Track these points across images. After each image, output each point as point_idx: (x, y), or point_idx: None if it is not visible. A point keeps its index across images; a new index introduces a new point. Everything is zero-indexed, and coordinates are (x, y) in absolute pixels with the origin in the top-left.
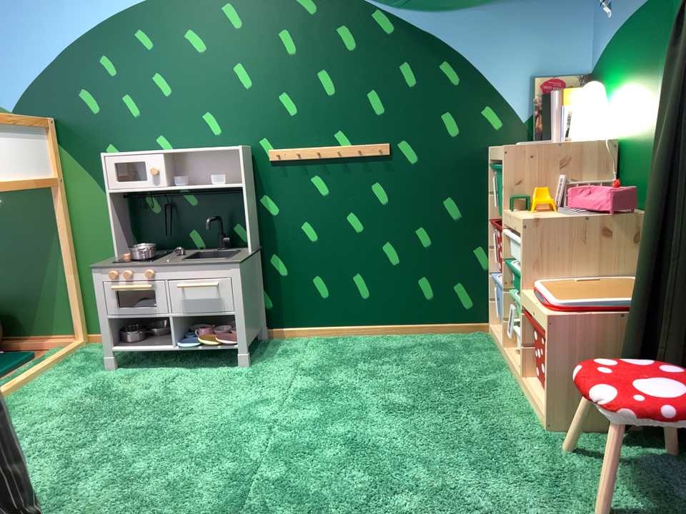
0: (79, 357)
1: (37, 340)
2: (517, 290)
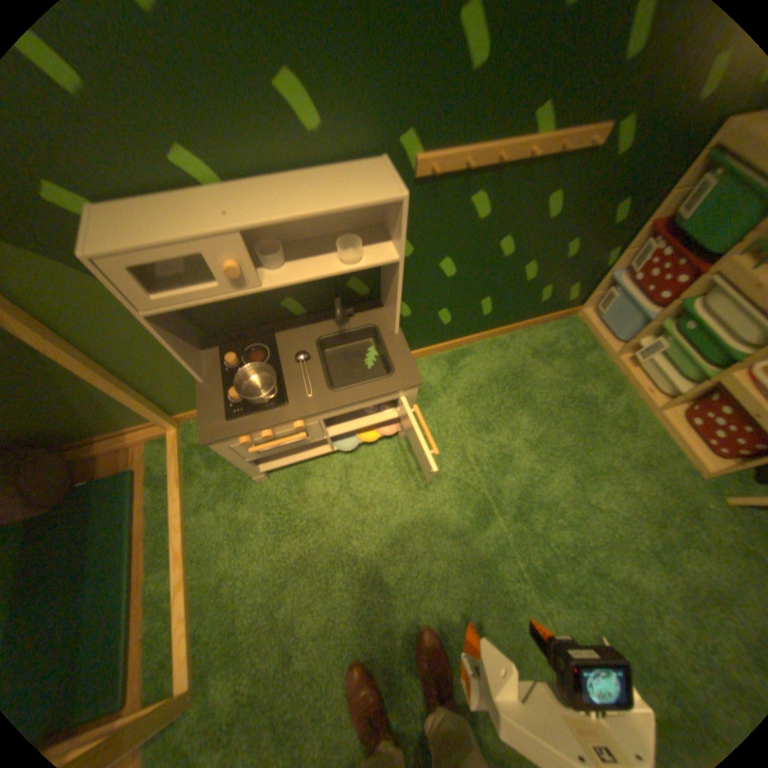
0: (198, 459)
1: (107, 438)
2: (705, 353)
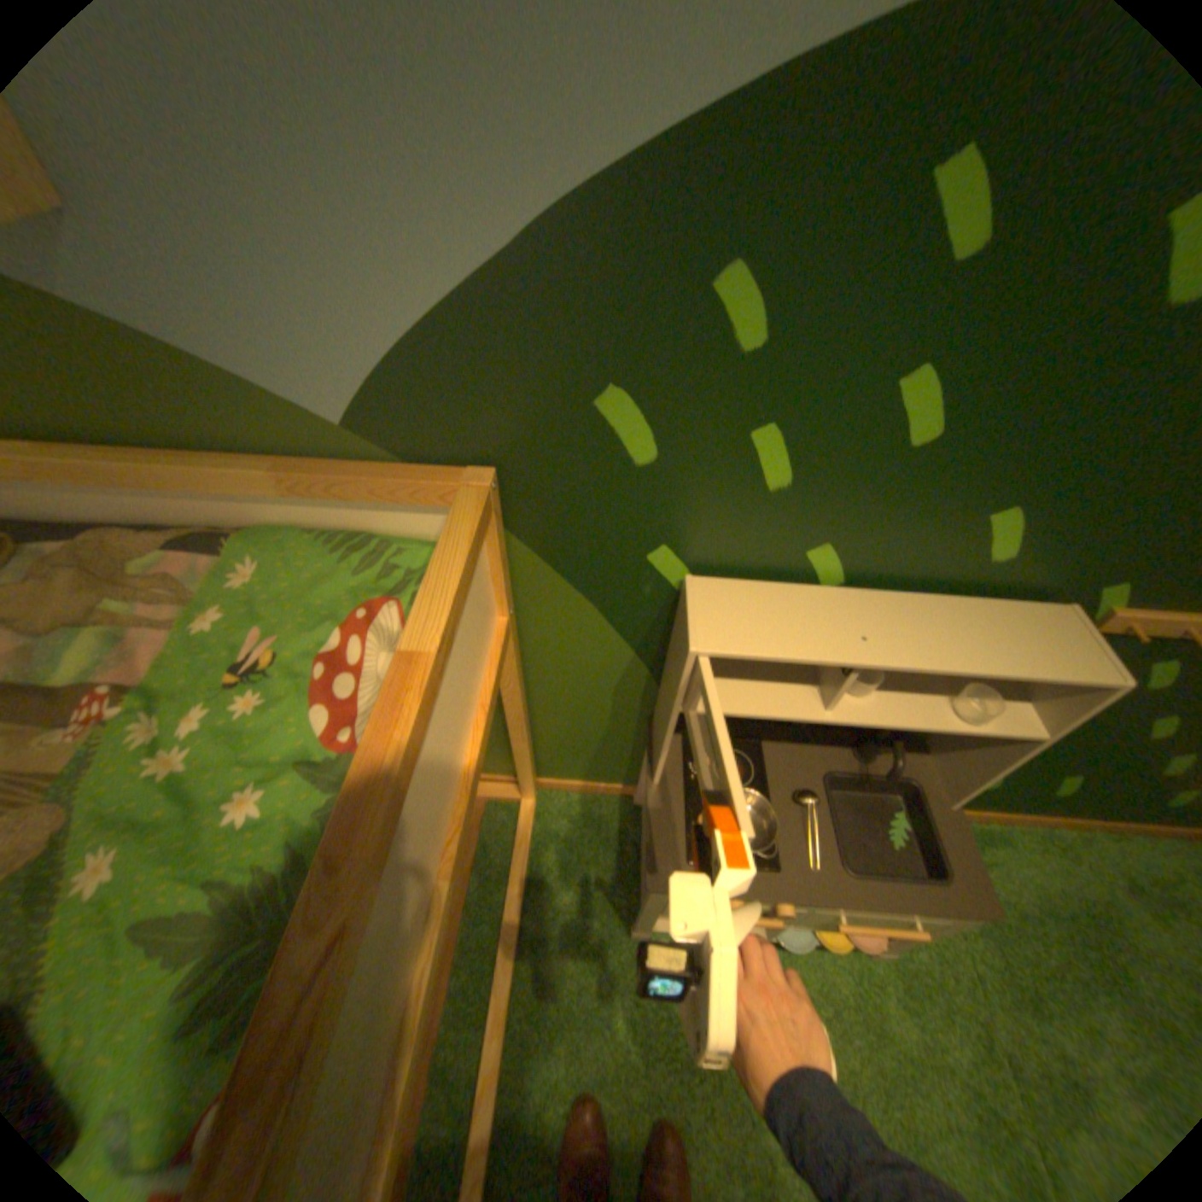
0: (552, 860)
1: None
2: None
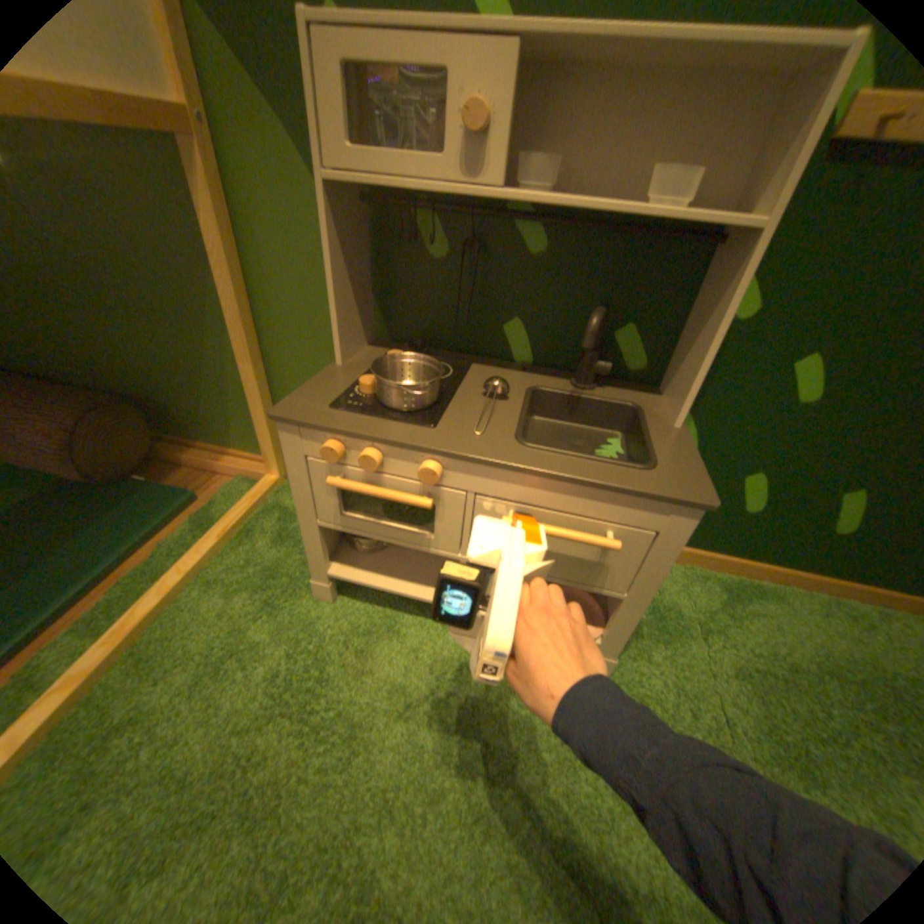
0: (272, 524)
1: (209, 452)
2: None
